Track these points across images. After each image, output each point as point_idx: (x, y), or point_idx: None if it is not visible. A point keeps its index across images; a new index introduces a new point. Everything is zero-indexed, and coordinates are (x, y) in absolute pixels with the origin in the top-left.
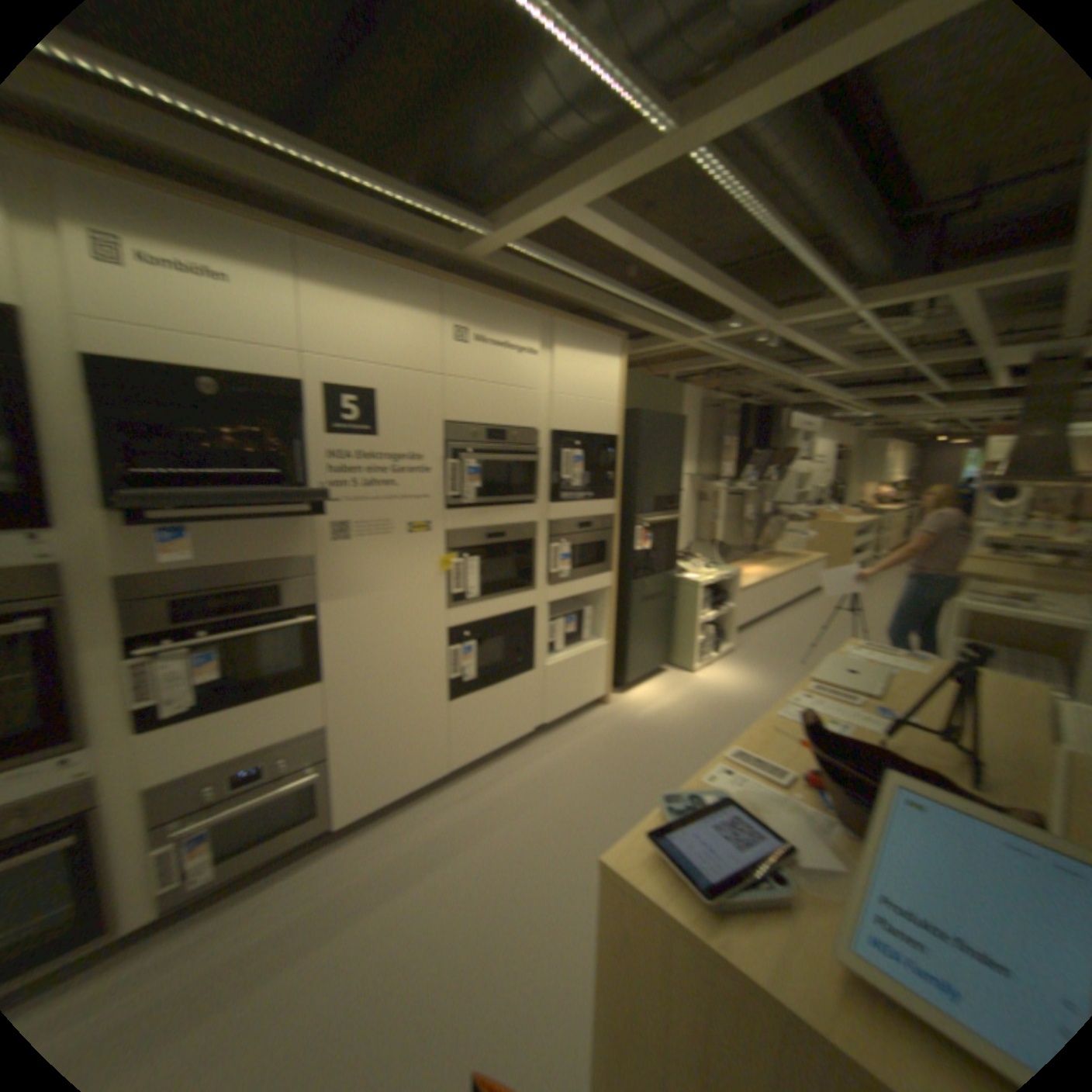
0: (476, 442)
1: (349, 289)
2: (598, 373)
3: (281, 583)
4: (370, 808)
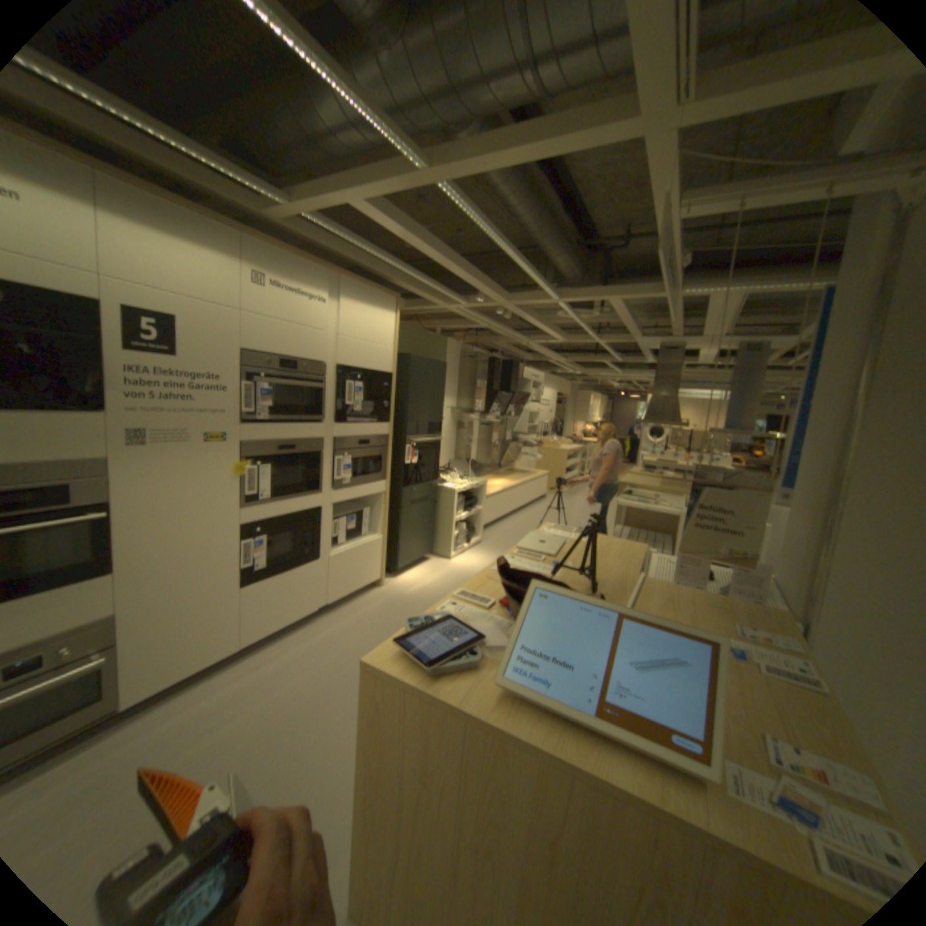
0: (273, 370)
1: (156, 228)
2: (378, 323)
3: (76, 482)
4: (163, 686)
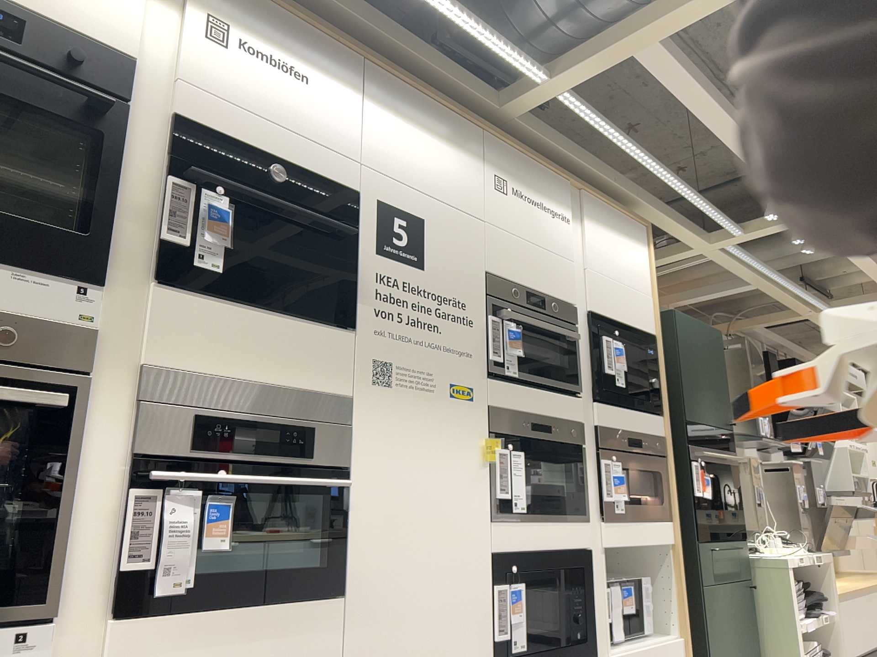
0: (521, 303)
1: (410, 117)
2: (630, 257)
3: (321, 426)
4: None
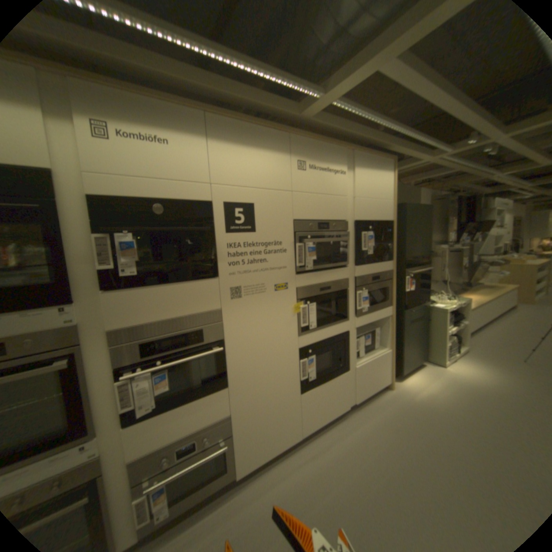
0: (314, 231)
1: (240, 142)
2: (382, 182)
3: (206, 327)
4: (260, 464)
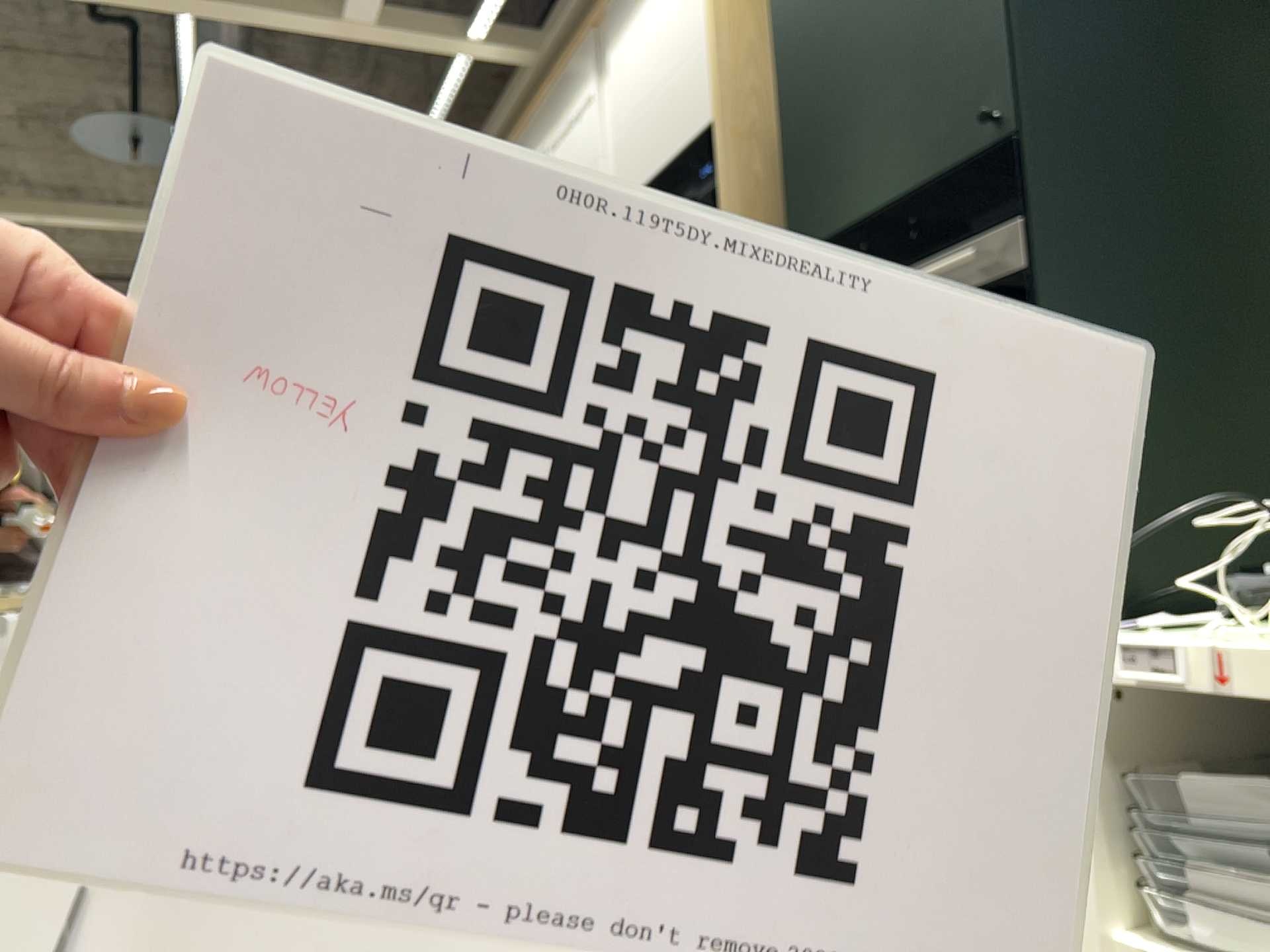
0: None
1: None
2: (671, 8)
3: None
4: None
